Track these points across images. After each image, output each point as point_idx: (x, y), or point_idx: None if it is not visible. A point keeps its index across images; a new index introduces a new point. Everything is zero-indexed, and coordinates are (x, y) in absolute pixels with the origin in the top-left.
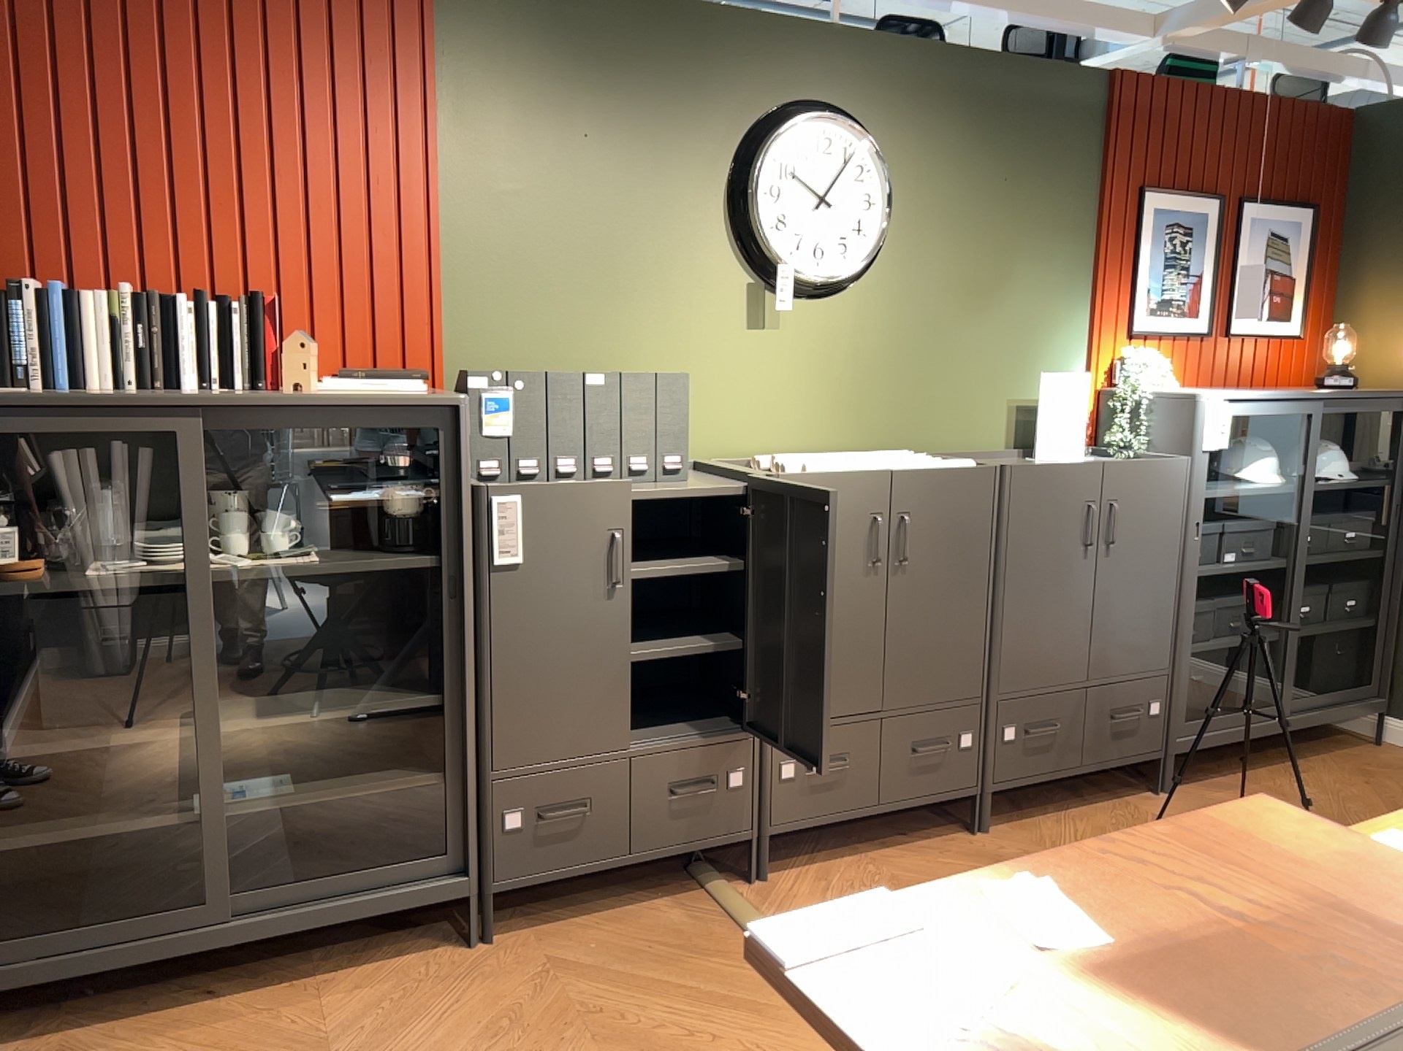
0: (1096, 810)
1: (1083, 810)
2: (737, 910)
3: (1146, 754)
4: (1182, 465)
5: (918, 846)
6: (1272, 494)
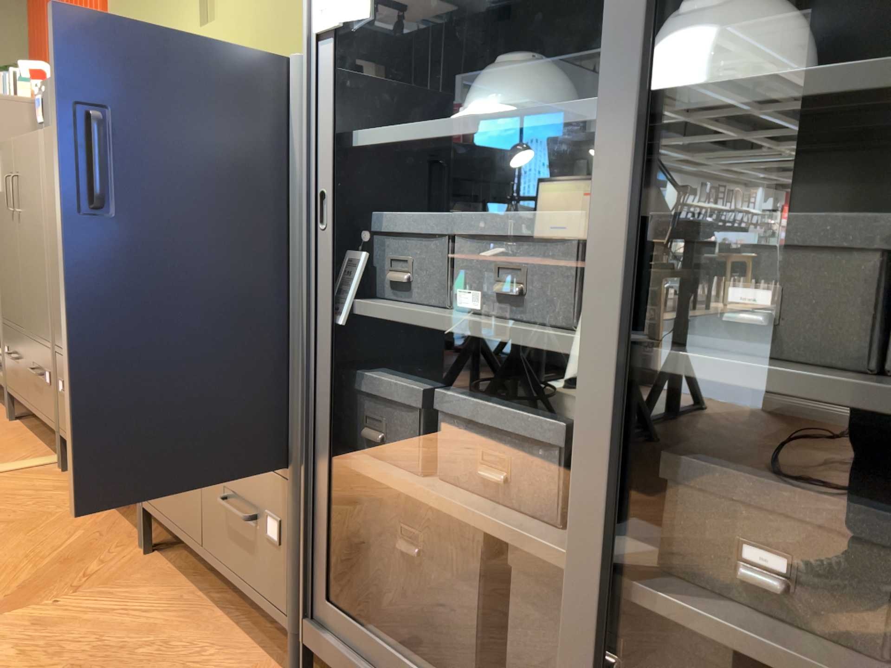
0: (221, 634)
1: (217, 622)
2: (9, 464)
3: (266, 602)
4: (281, 71)
5: (118, 523)
6: (545, 123)
